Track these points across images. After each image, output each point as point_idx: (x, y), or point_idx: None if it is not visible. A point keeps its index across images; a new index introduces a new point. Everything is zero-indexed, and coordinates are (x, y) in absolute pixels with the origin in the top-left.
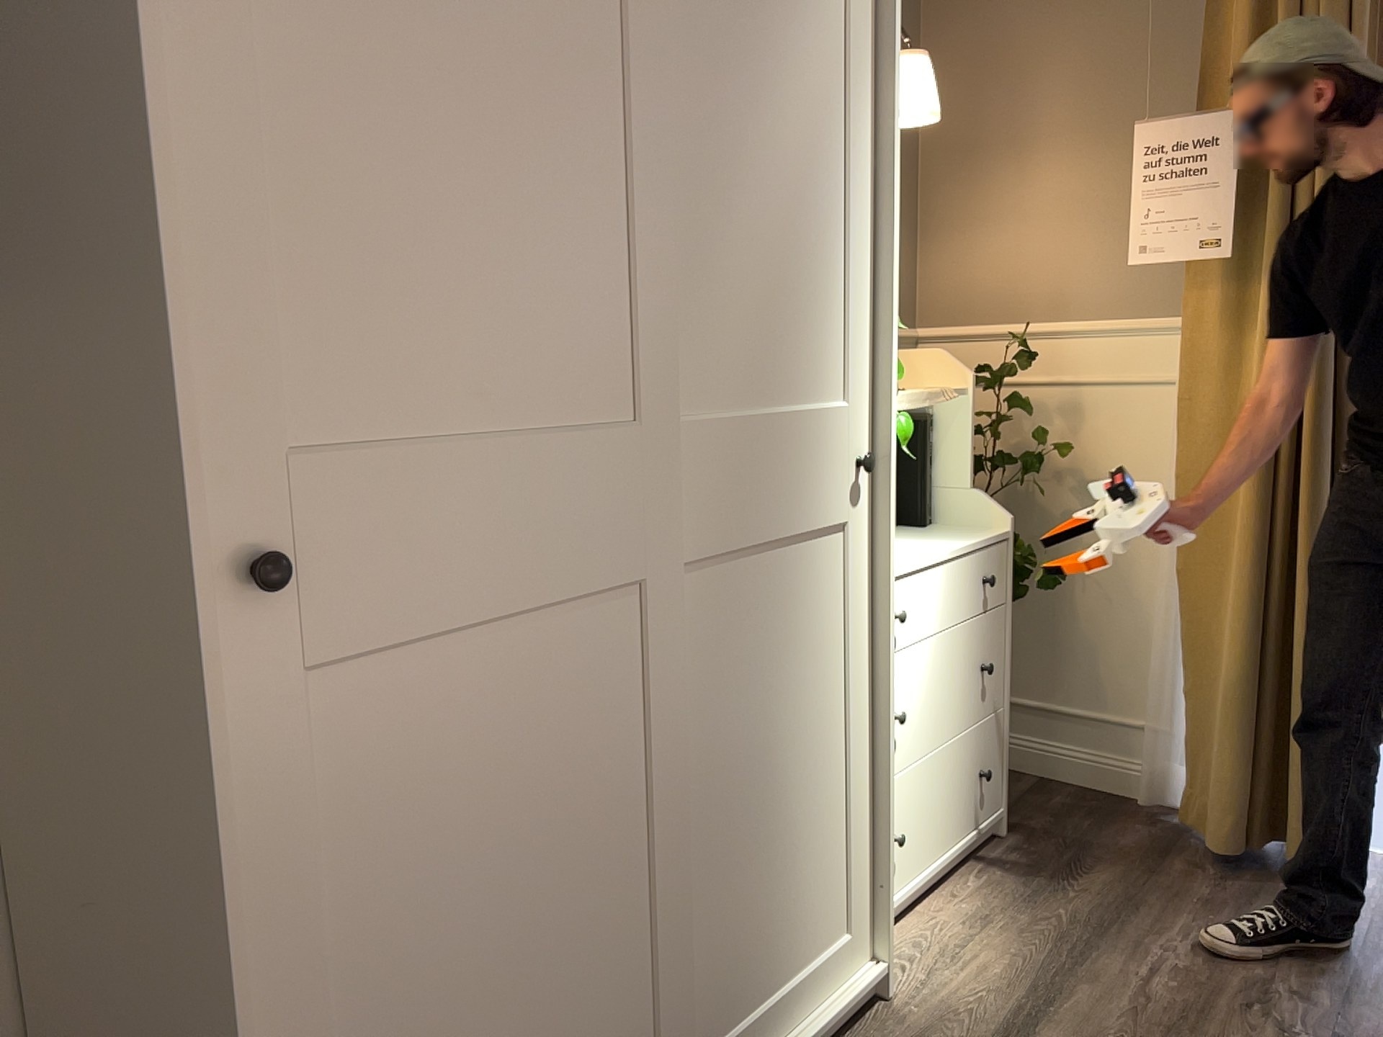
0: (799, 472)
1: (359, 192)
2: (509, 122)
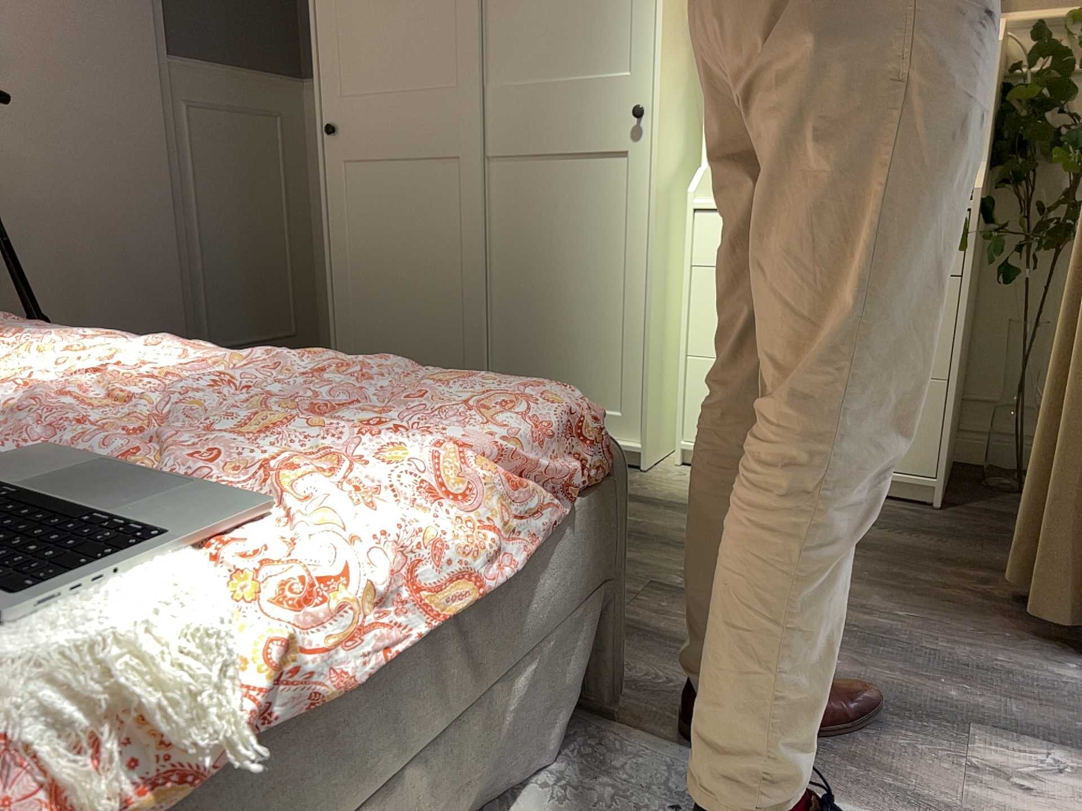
0: (582, 114)
1: (342, 6)
2: None
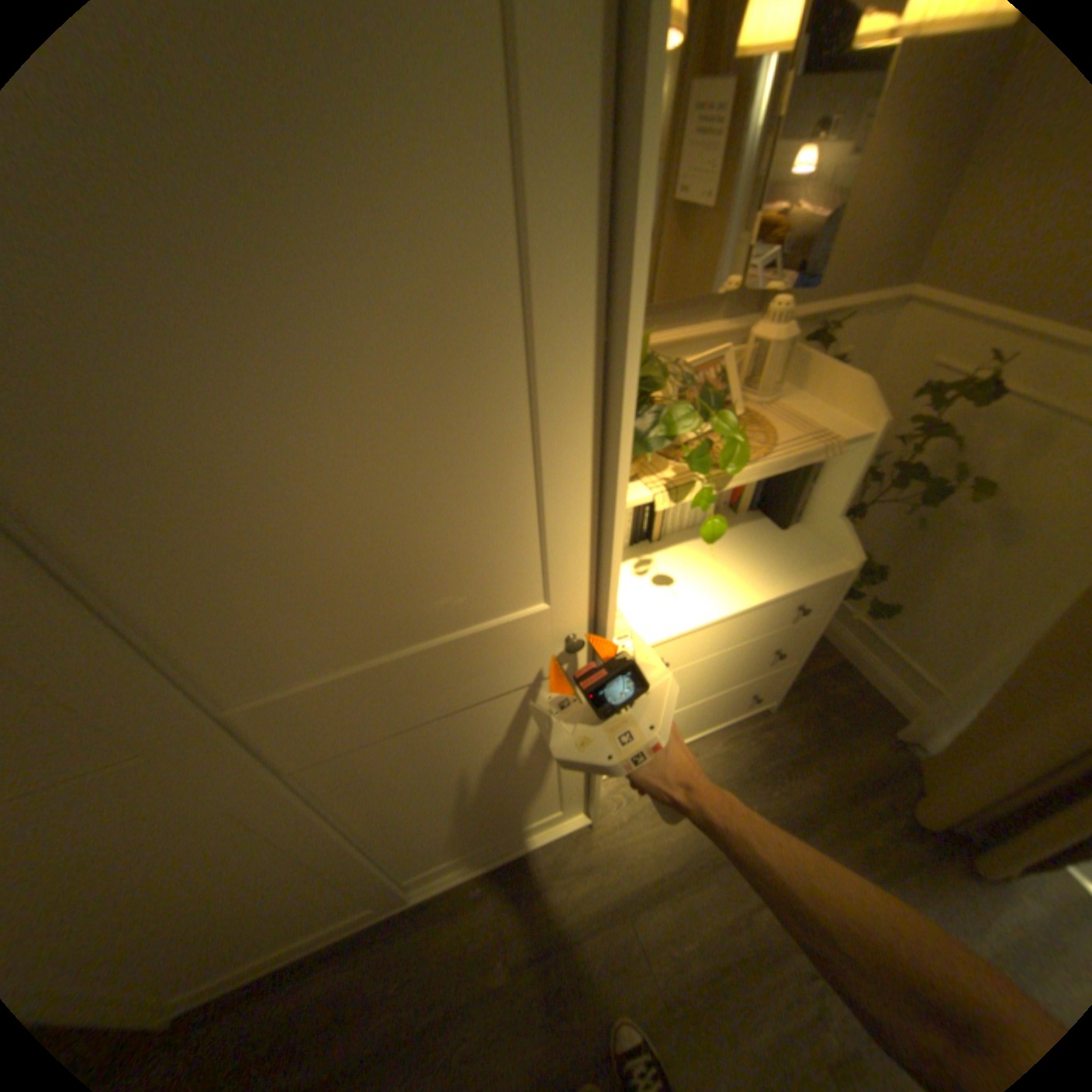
0: (471, 673)
1: None
2: None
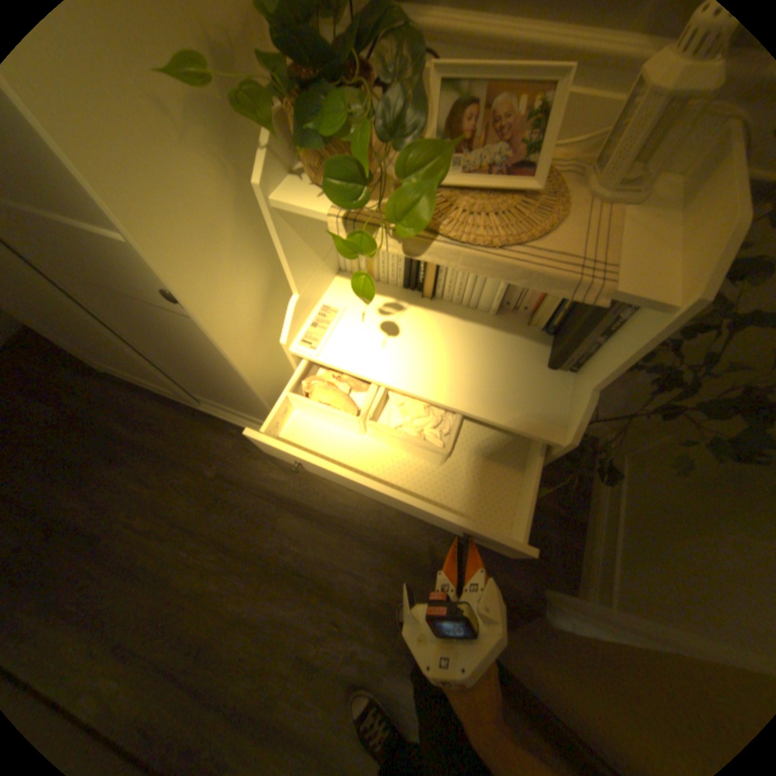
0: (104, 265)
1: None
2: None
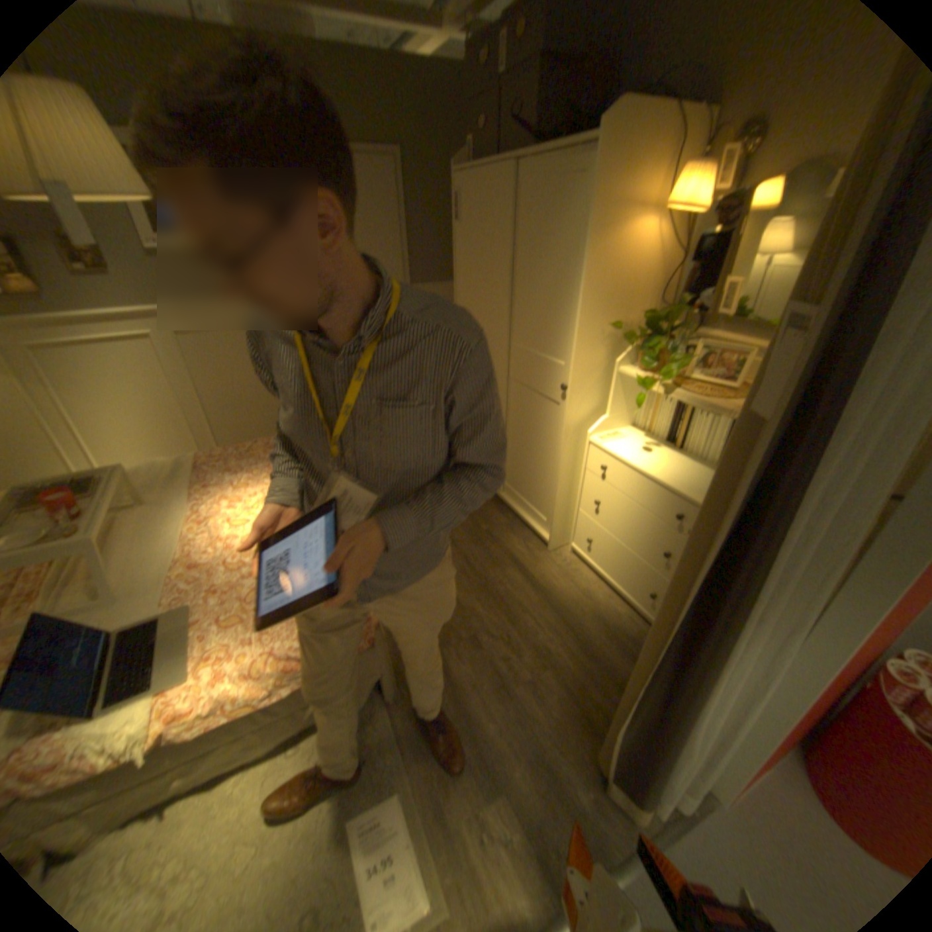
0: (545, 375)
1: (465, 280)
2: (481, 264)
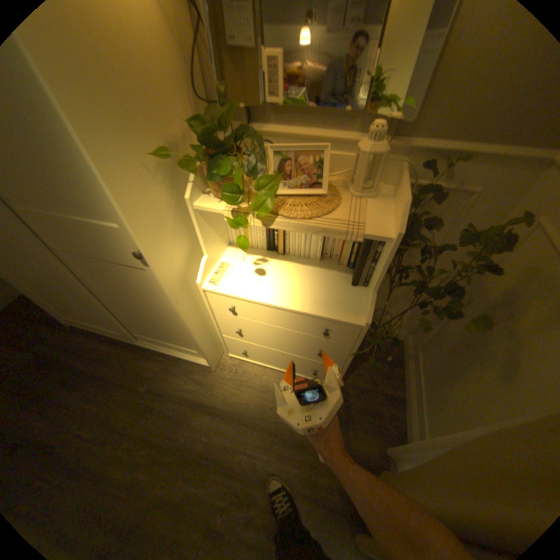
0: (99, 243)
1: None
2: None
